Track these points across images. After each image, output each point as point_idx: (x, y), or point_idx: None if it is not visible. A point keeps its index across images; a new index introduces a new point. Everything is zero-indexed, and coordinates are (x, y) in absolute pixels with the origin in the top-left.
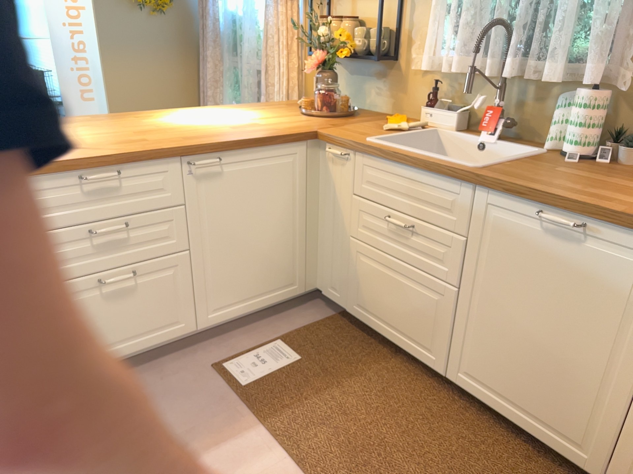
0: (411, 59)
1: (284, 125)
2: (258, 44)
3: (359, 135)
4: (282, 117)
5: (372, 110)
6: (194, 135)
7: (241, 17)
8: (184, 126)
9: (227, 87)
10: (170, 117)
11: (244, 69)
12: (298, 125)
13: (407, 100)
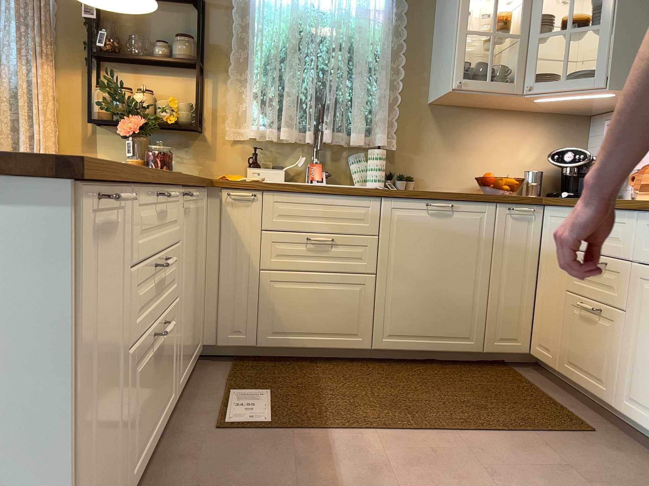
0: (219, 131)
1: None
2: None
3: (251, 181)
4: None
5: None
6: None
7: None
8: None
9: None
10: None
11: None
12: None
13: (219, 165)
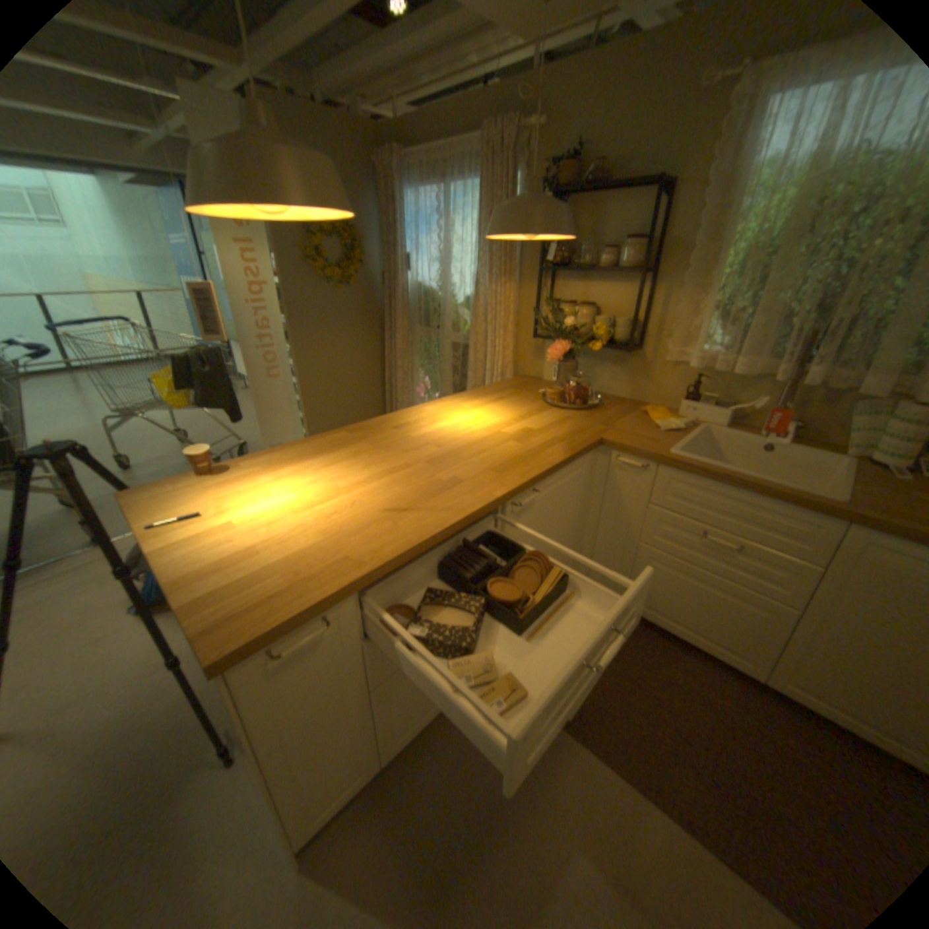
0: (661, 348)
1: (558, 429)
2: (460, 318)
3: (654, 444)
4: (539, 414)
5: (605, 392)
6: (495, 461)
7: (434, 288)
8: (463, 441)
9: (417, 357)
10: (428, 423)
11: (441, 342)
12: (572, 428)
13: (653, 386)
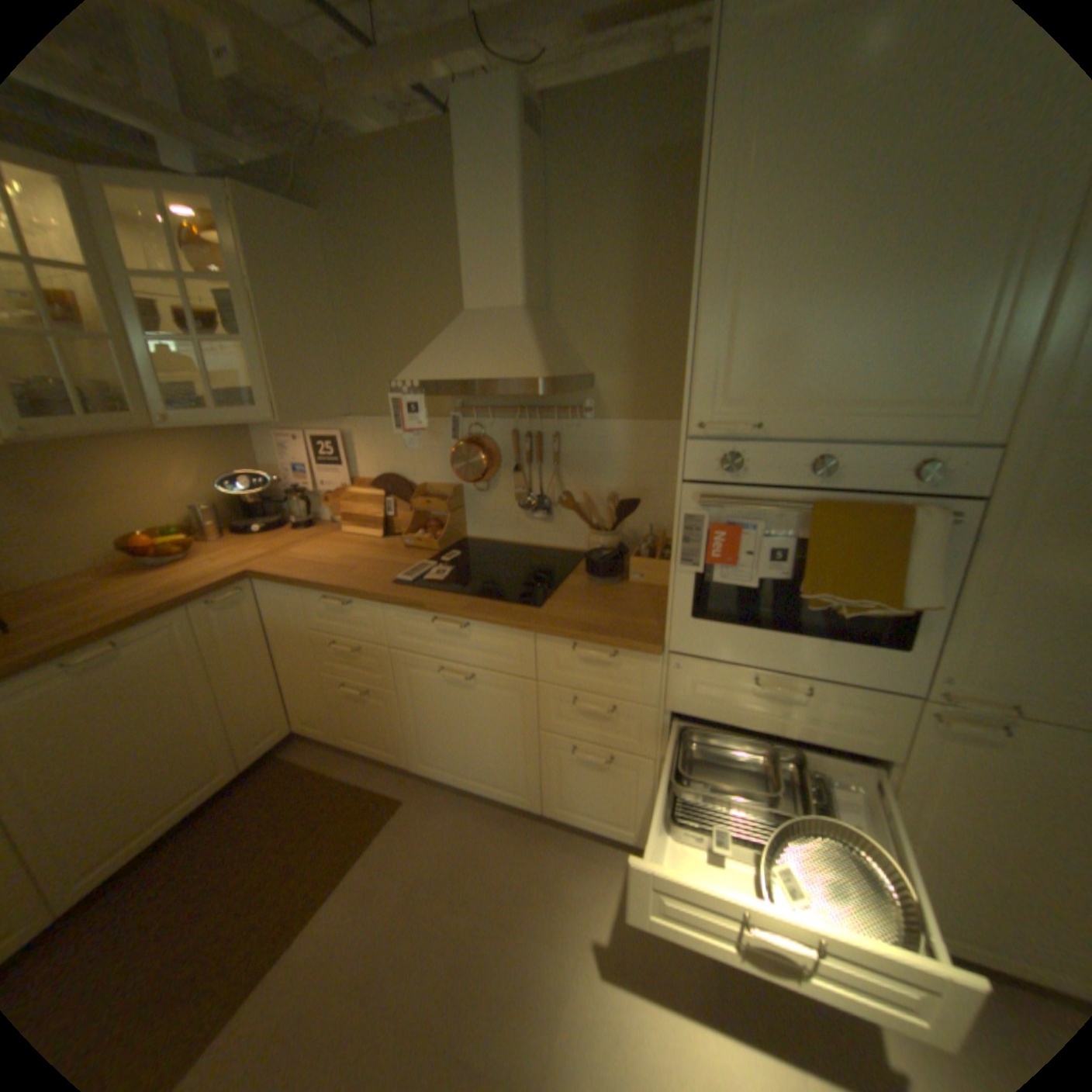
0: None
1: None
2: None
3: None
4: None
5: None
6: None
7: None
8: None
9: None
10: None
11: None
12: None
13: None
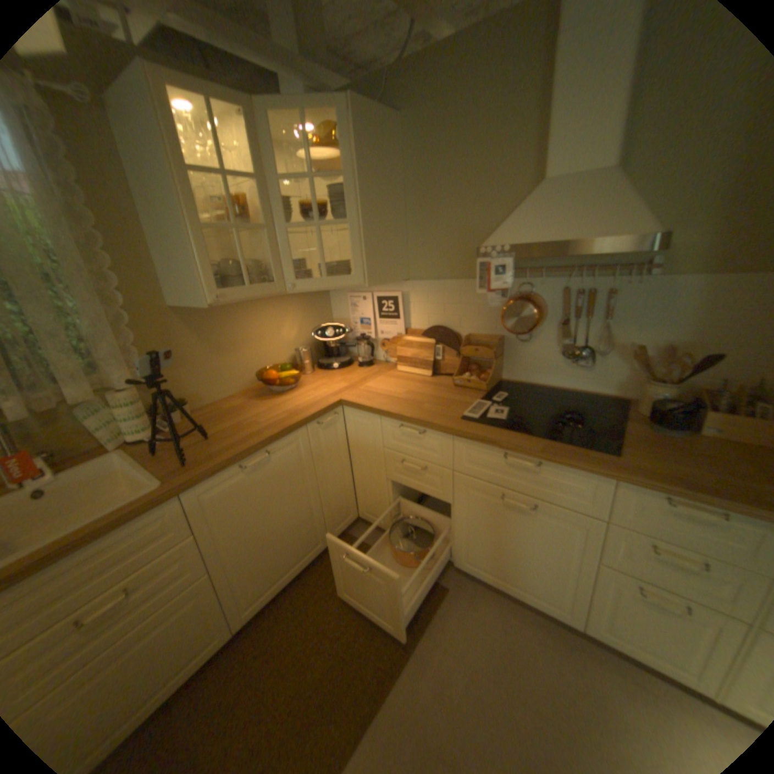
0: None
1: None
2: None
3: None
4: None
5: None
6: None
7: None
8: None
9: None
10: None
11: None
12: None
13: None
